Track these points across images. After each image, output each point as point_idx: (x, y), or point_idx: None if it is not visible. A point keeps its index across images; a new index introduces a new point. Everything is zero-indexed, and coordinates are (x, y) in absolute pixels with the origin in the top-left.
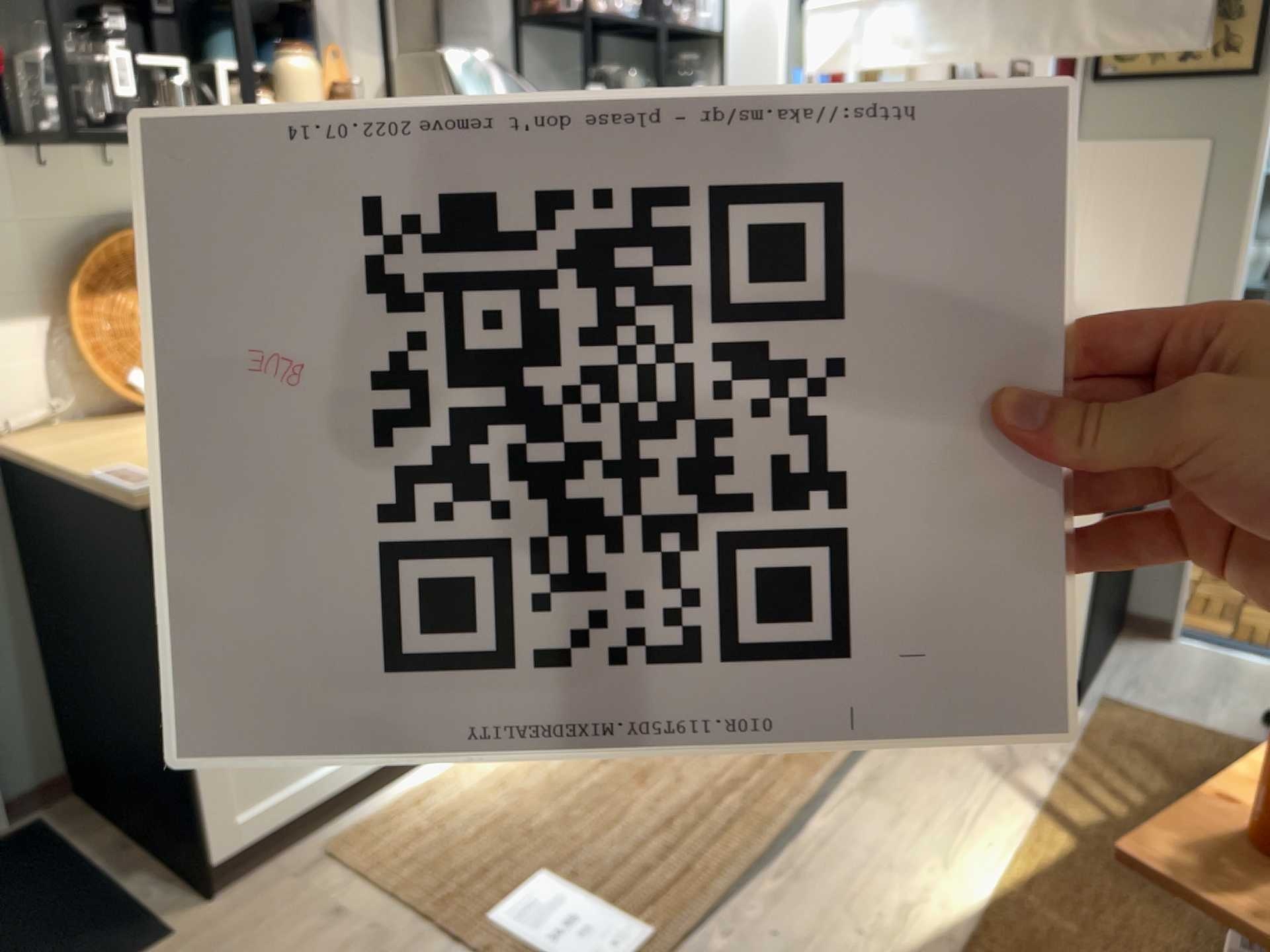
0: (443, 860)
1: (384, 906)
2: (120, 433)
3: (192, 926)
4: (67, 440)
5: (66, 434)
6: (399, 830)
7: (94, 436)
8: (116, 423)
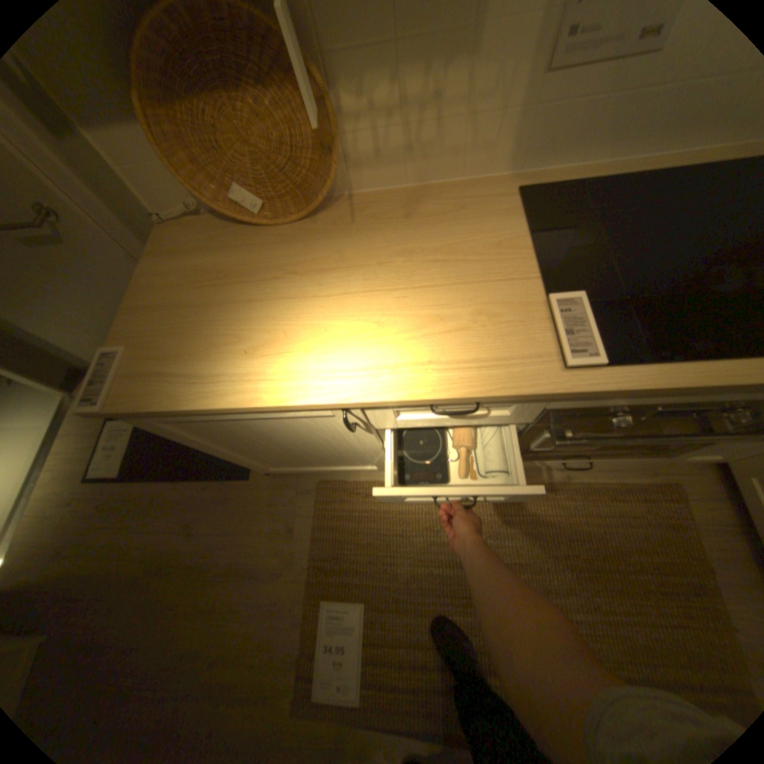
0: (339, 548)
1: (304, 545)
2: (202, 256)
3: (254, 480)
4: (174, 249)
5: (185, 236)
6: (343, 507)
7: (188, 252)
8: (223, 230)
